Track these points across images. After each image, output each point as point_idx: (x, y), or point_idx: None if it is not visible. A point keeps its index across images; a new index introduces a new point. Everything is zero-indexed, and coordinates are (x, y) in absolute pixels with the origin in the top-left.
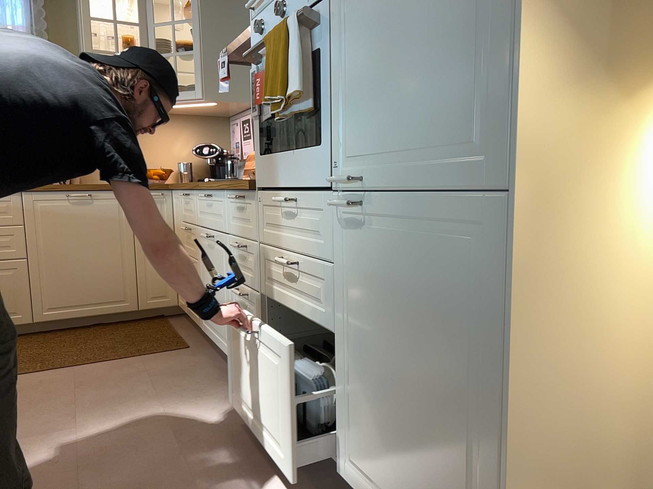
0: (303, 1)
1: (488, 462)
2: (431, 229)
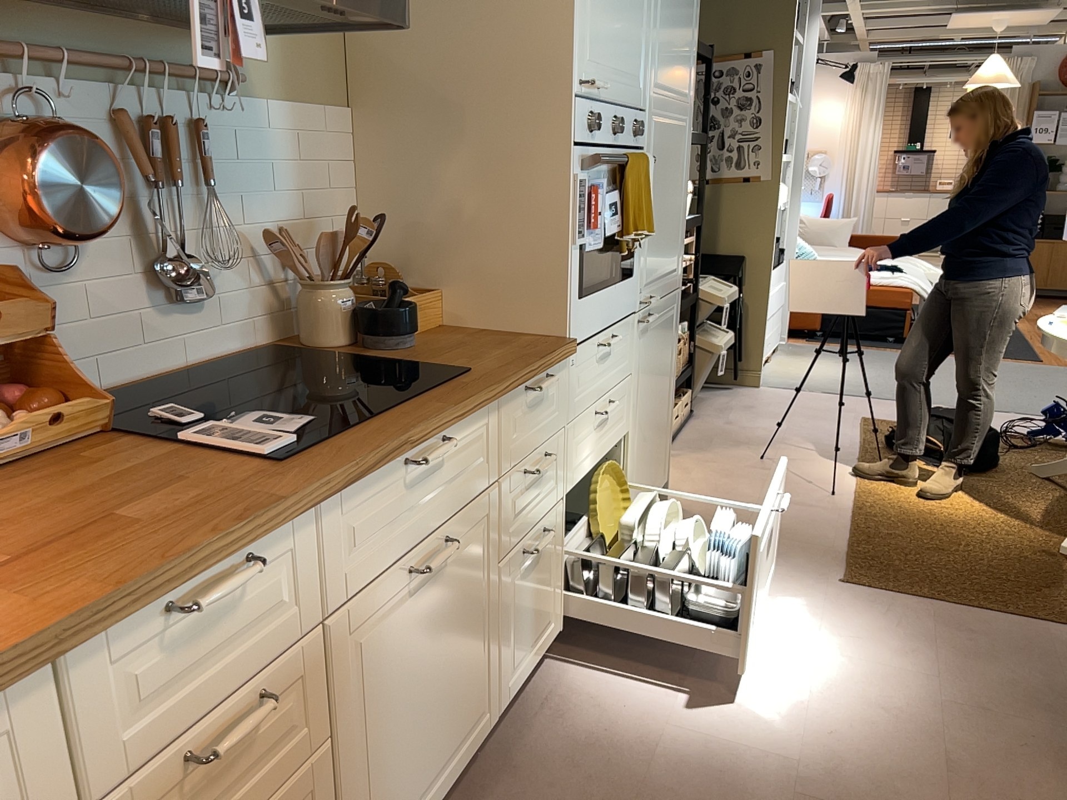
0: (628, 135)
1: (669, 408)
2: (665, 314)
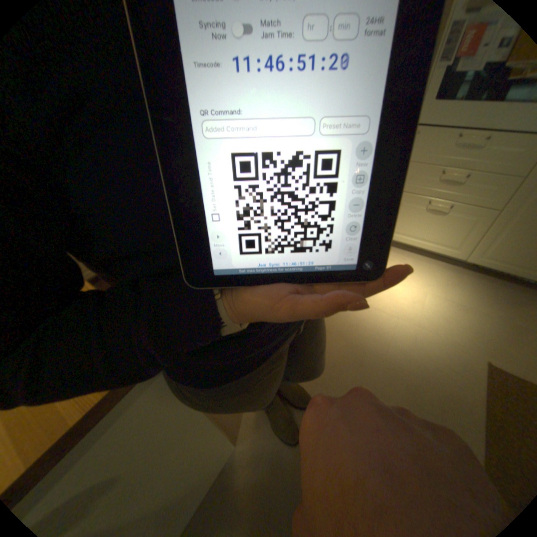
0: None
1: None
2: None
